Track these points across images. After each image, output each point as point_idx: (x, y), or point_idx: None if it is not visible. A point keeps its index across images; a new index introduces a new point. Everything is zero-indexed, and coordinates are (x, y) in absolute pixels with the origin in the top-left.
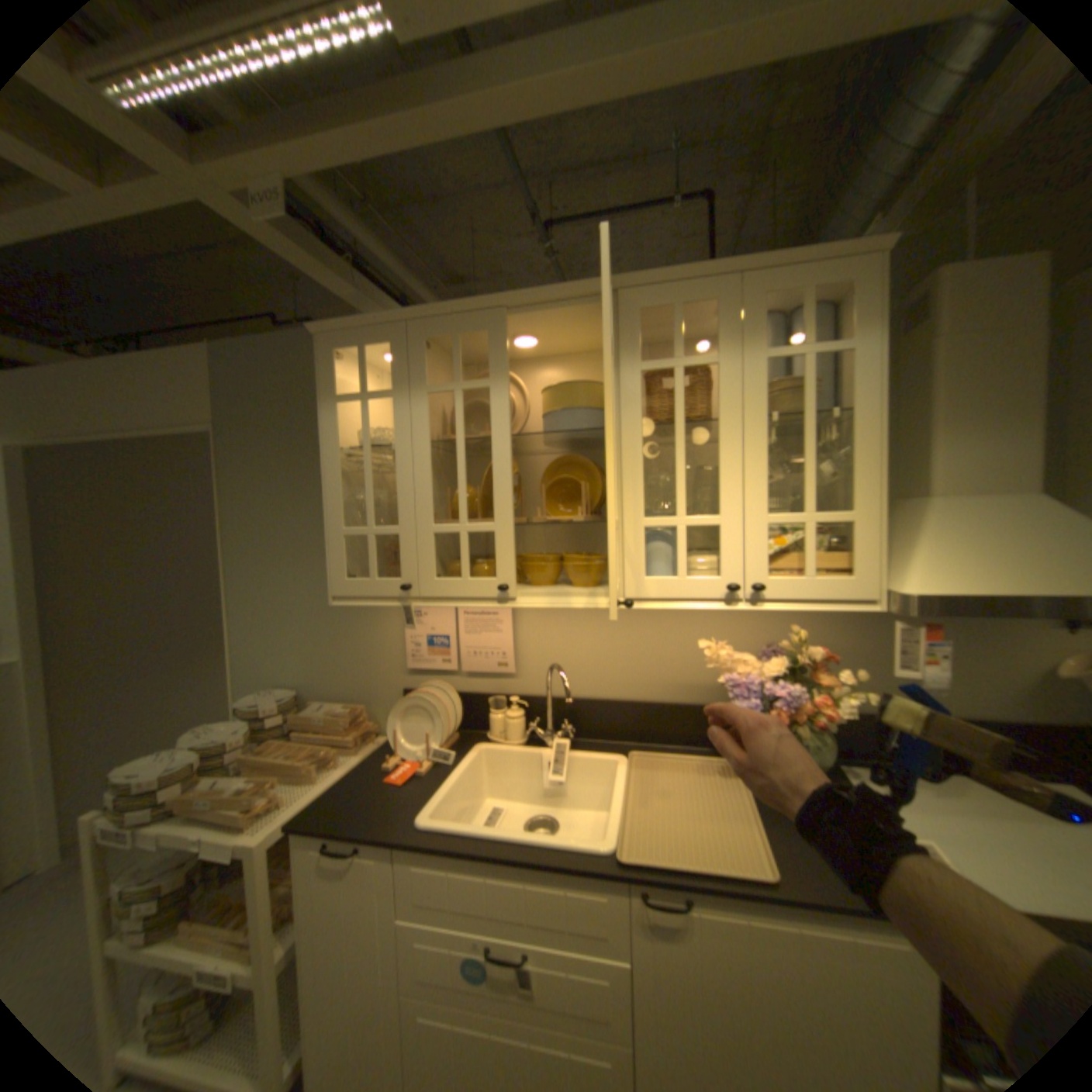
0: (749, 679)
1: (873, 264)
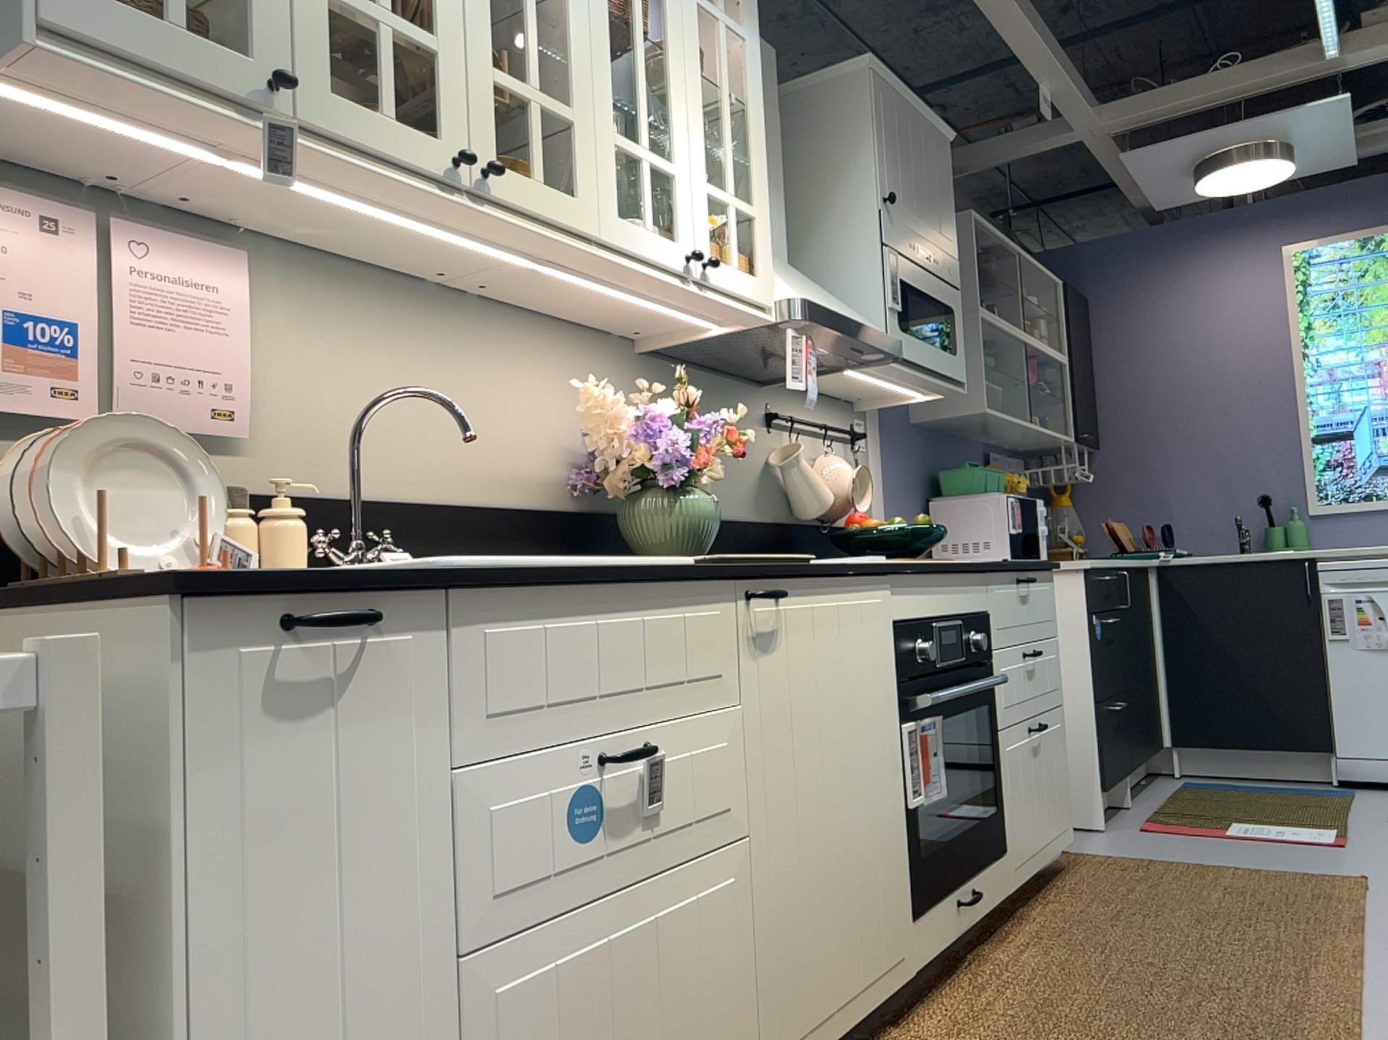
0: (657, 414)
1: None
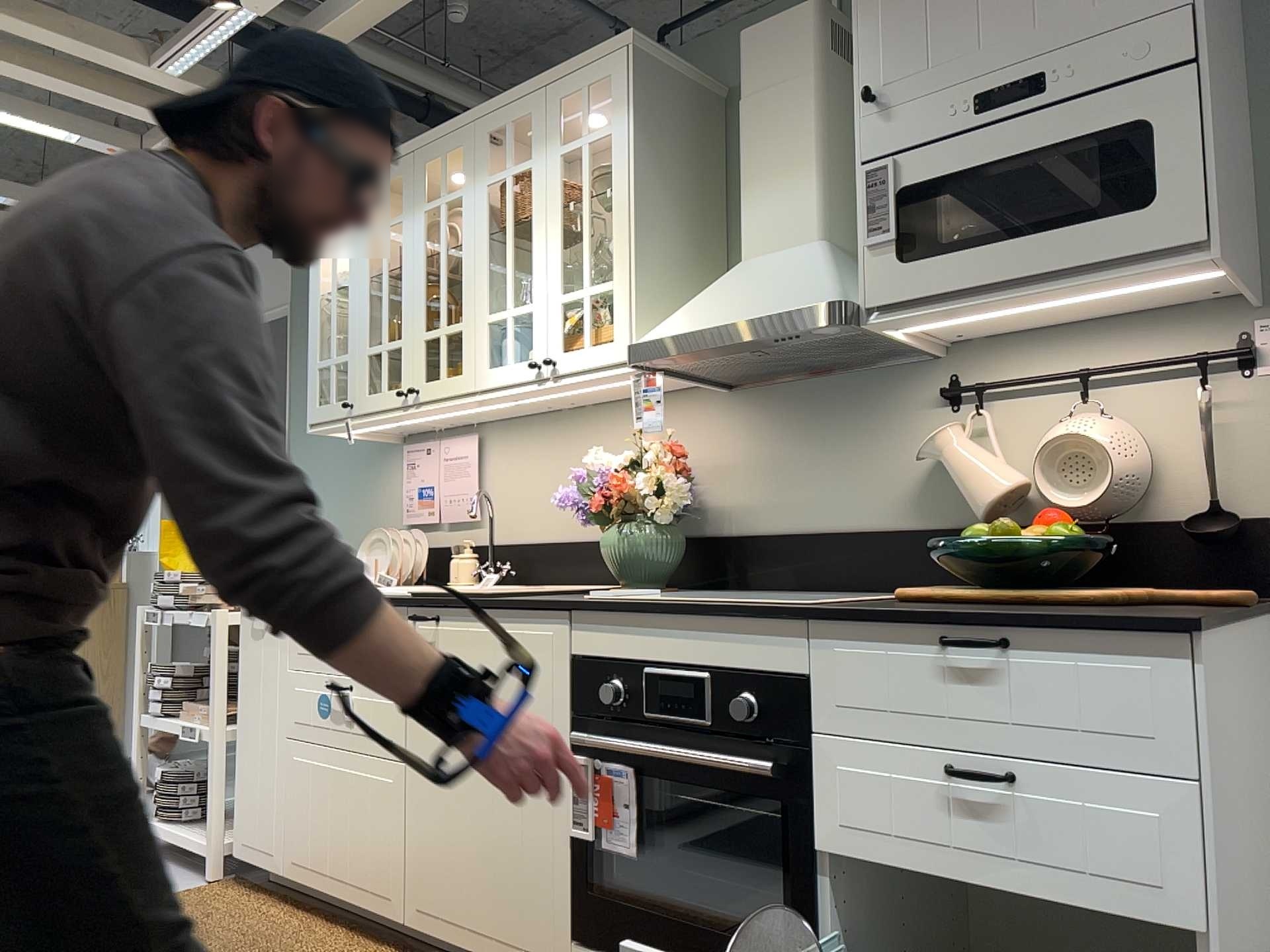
0: (591, 471)
1: (620, 59)
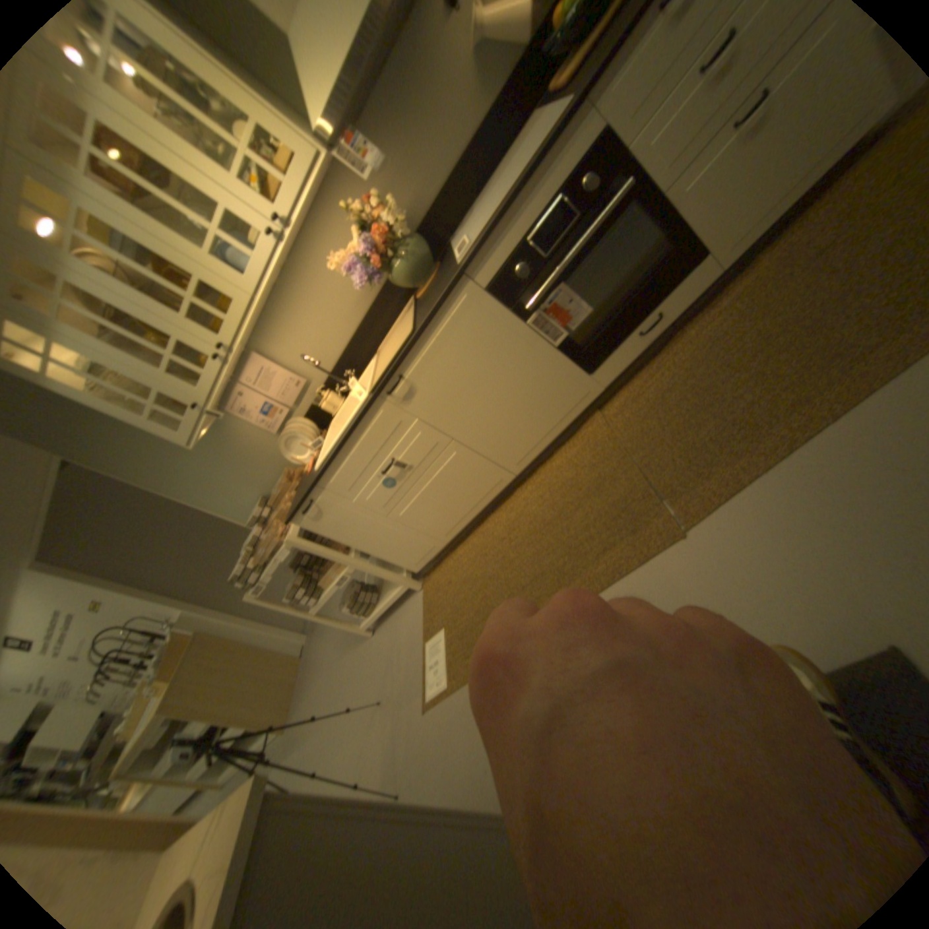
0: (353, 256)
1: None
